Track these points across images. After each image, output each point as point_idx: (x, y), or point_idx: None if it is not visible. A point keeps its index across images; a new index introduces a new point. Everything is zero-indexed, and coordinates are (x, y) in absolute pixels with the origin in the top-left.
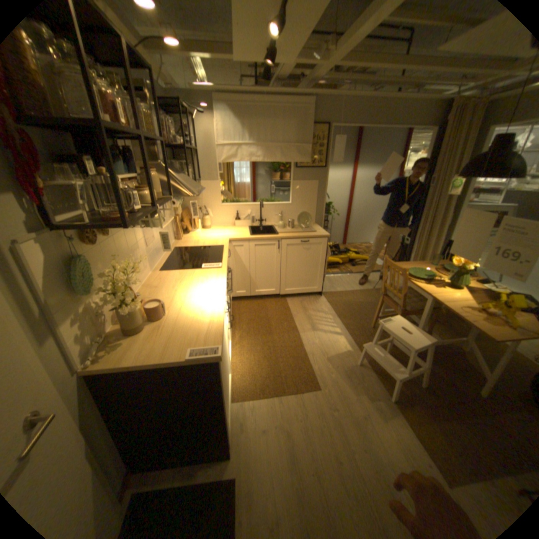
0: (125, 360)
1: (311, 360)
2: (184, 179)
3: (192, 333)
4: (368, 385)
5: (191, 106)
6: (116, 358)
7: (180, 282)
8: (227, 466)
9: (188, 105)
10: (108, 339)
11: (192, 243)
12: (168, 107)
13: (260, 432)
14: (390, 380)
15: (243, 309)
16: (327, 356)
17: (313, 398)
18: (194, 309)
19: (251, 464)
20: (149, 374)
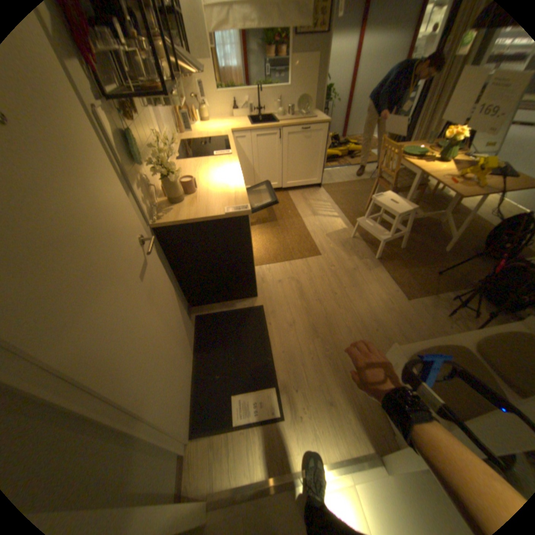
0: (181, 217)
1: (313, 236)
2: (185, 52)
3: (224, 199)
4: (358, 250)
5: None
6: (174, 216)
7: (199, 167)
8: (256, 299)
9: None
10: (160, 207)
11: (196, 135)
12: None
13: (277, 281)
14: (376, 245)
15: None
16: (326, 233)
17: (315, 260)
18: (220, 185)
19: (273, 297)
20: (199, 227)
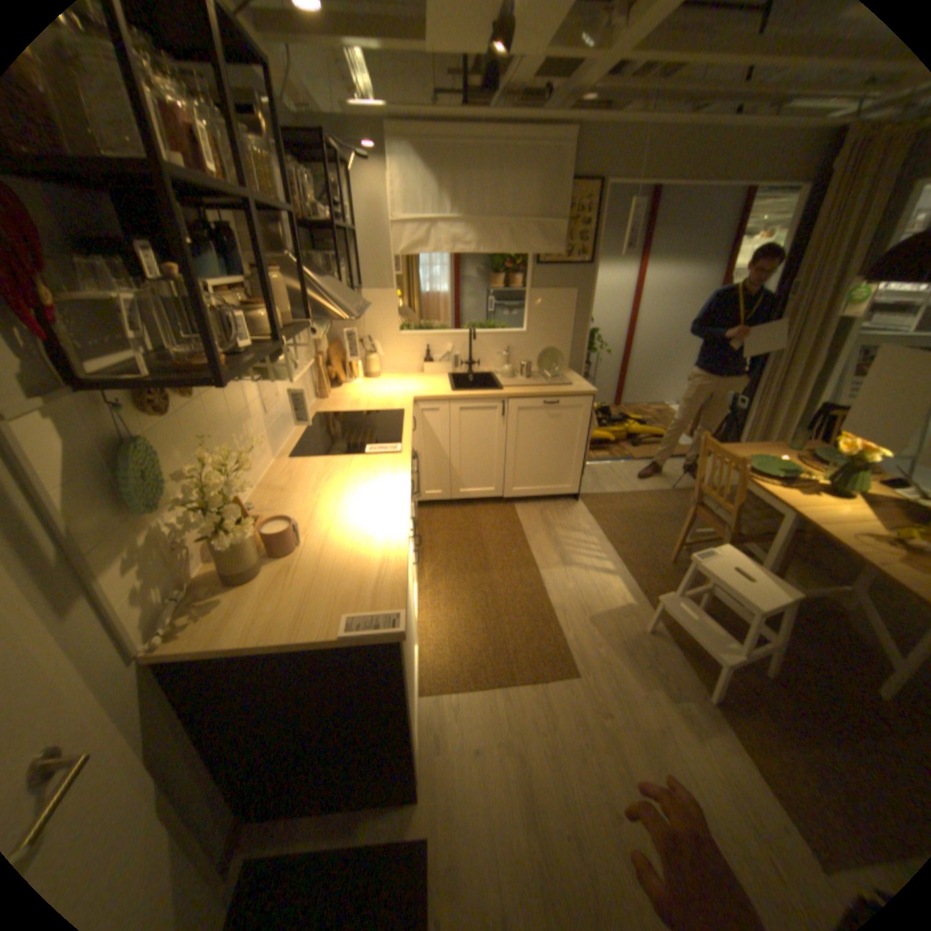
0: (225, 636)
1: (561, 621)
2: (331, 286)
3: (348, 582)
4: (666, 671)
5: (344, 146)
6: (209, 631)
7: (325, 480)
8: (411, 815)
9: (338, 144)
10: (194, 591)
11: (346, 405)
12: (301, 147)
13: (471, 753)
14: (708, 662)
15: (437, 523)
16: (590, 614)
17: (566, 692)
18: (353, 535)
19: (456, 813)
20: (269, 661)
